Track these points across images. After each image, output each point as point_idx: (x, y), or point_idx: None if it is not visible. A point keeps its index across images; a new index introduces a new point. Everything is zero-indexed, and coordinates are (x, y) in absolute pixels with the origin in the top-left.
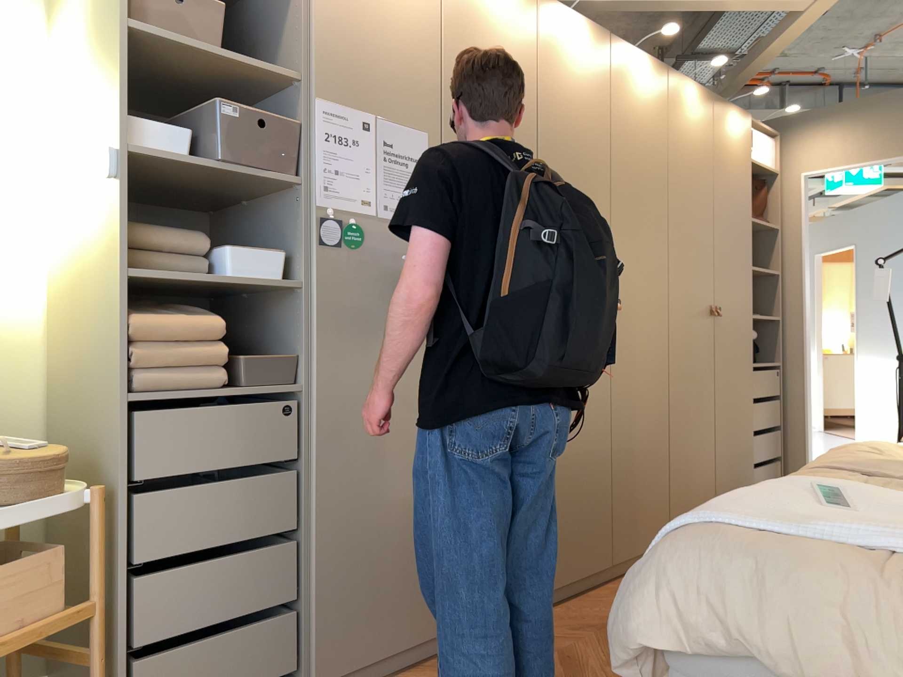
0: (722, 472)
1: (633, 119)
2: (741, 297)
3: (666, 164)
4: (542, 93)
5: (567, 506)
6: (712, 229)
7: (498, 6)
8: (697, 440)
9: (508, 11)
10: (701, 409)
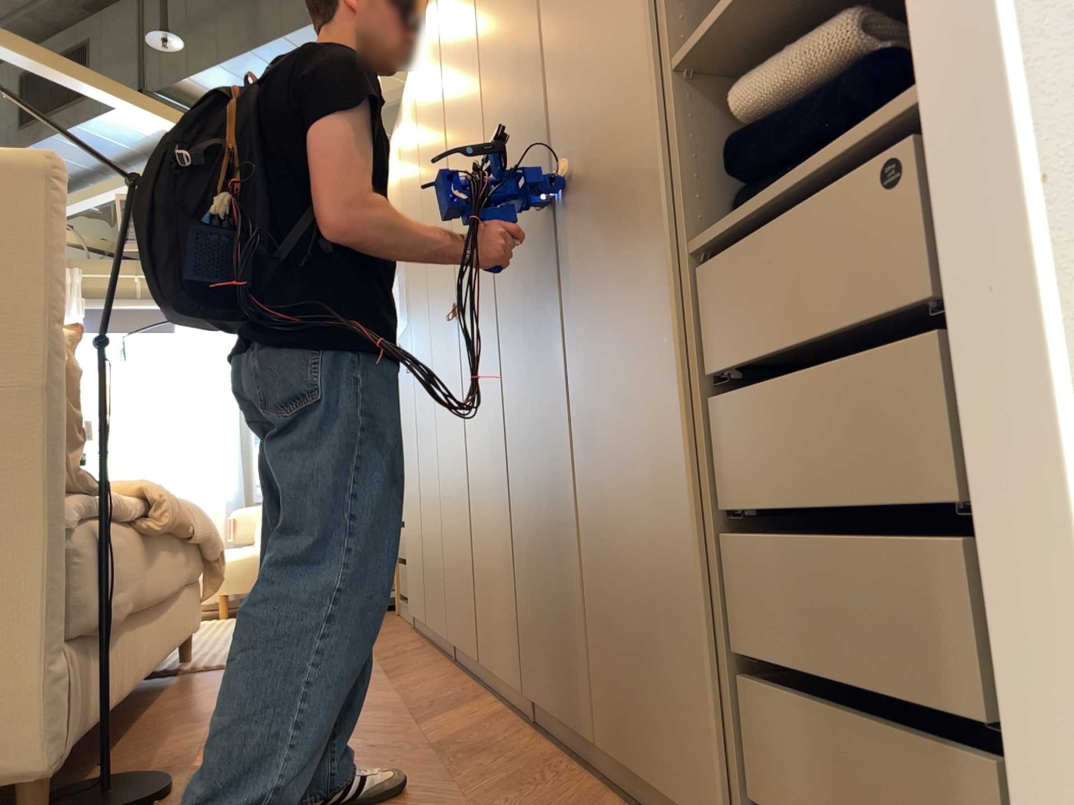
0: (612, 618)
1: (455, 39)
2: (621, 66)
3: (480, 28)
4: (422, 145)
5: (455, 559)
6: (543, 2)
7: (409, 115)
8: (552, 512)
9: (410, 109)
10: (554, 443)
